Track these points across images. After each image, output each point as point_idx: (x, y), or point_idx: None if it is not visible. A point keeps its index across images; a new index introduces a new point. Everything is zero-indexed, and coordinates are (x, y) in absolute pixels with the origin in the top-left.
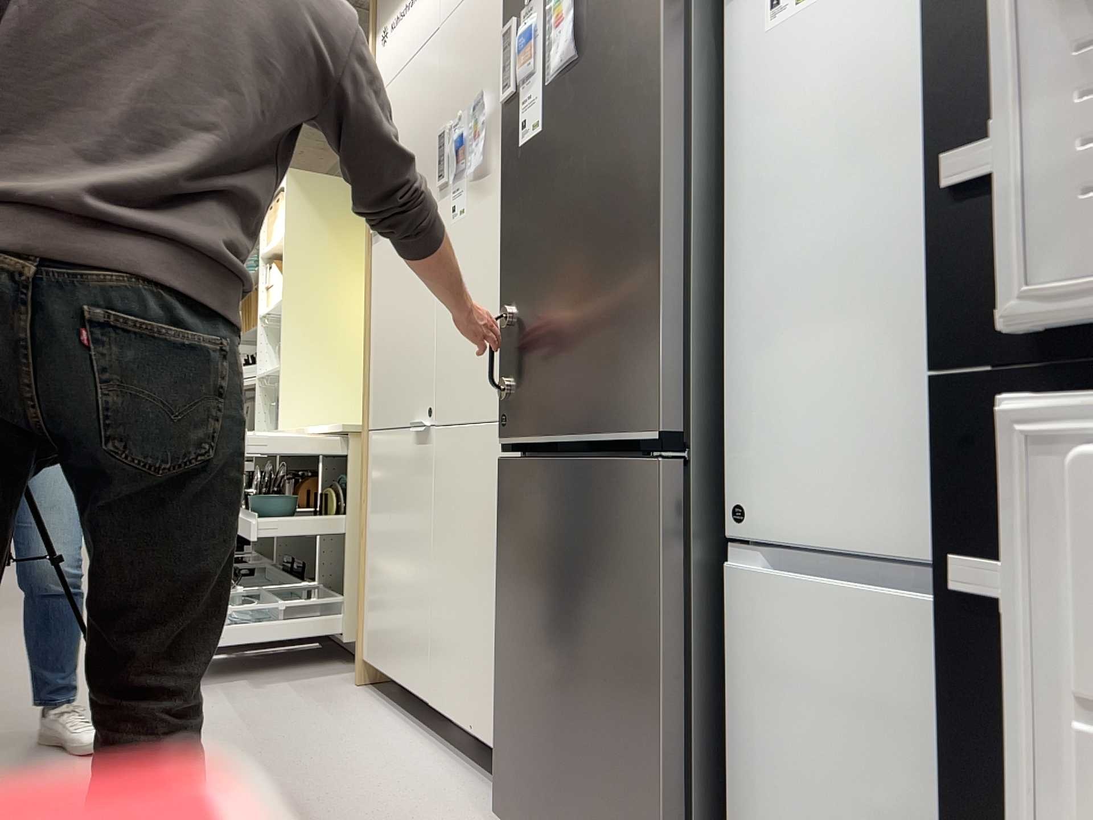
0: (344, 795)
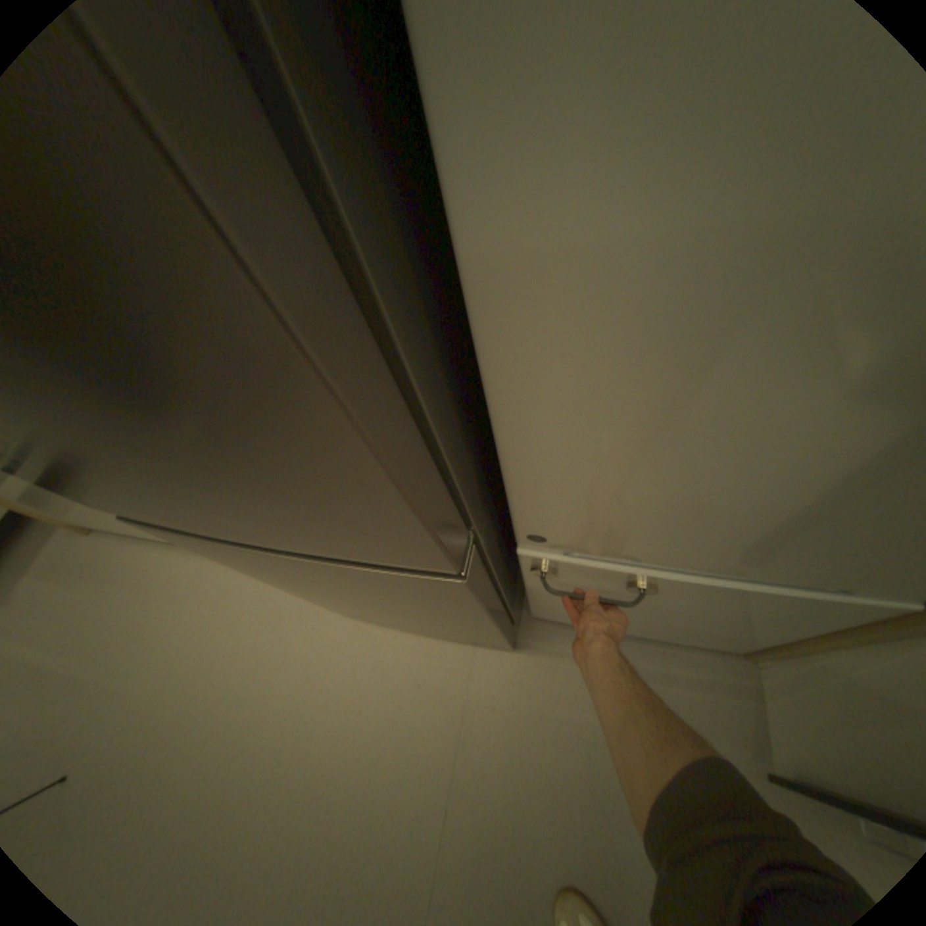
0: (214, 661)
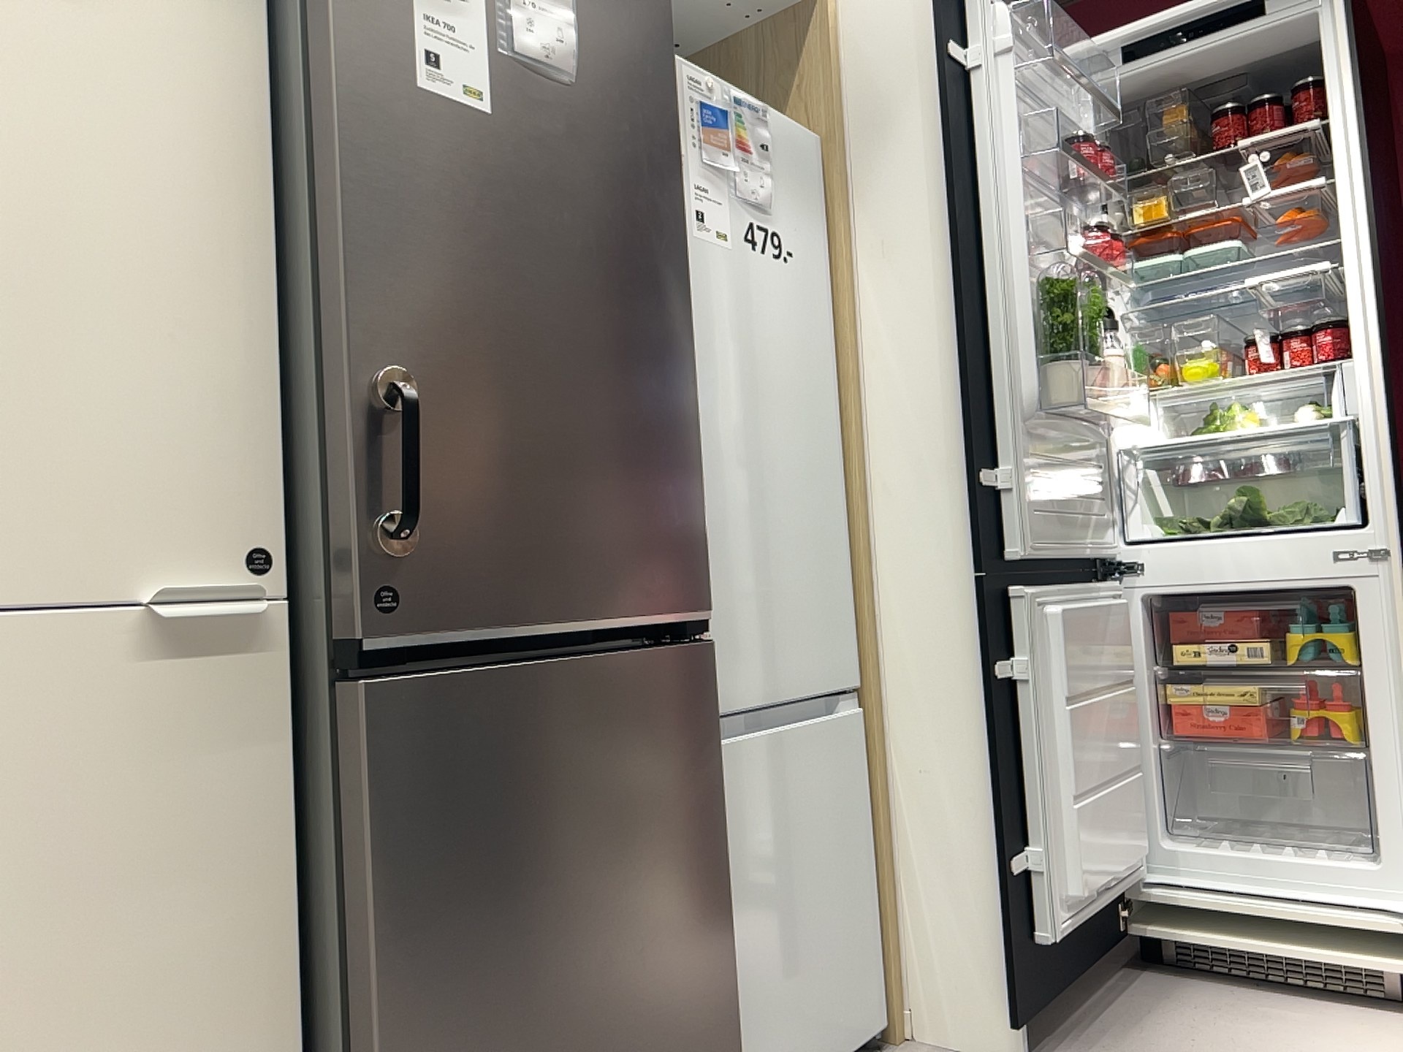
0: None
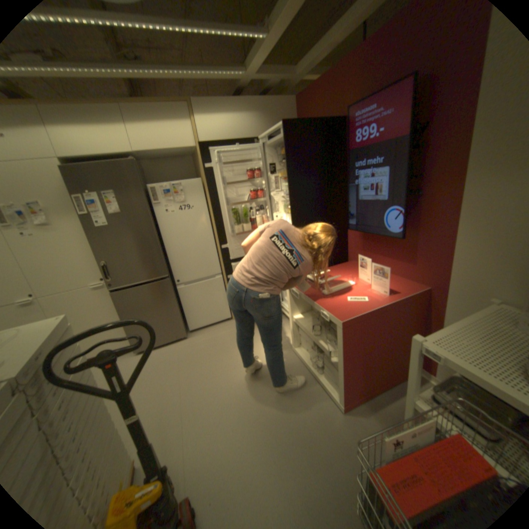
0: None
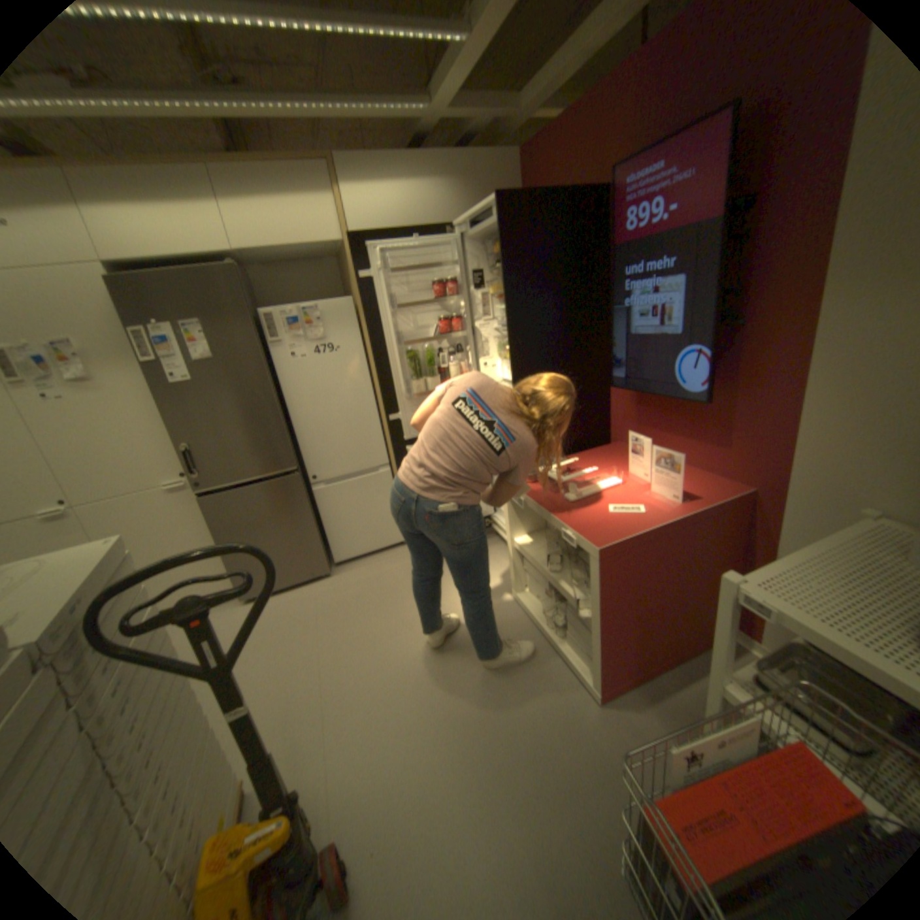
0: None
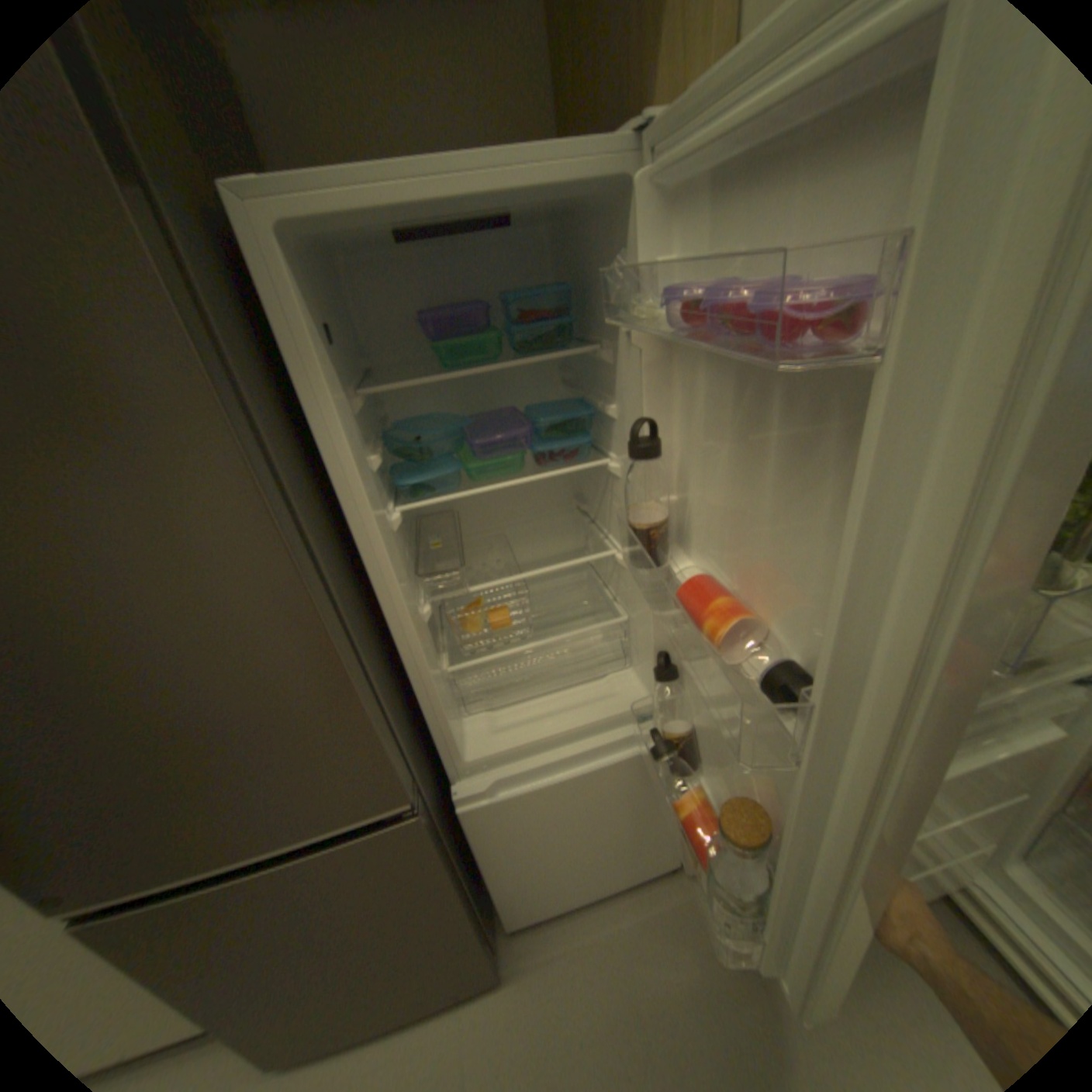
0: None
